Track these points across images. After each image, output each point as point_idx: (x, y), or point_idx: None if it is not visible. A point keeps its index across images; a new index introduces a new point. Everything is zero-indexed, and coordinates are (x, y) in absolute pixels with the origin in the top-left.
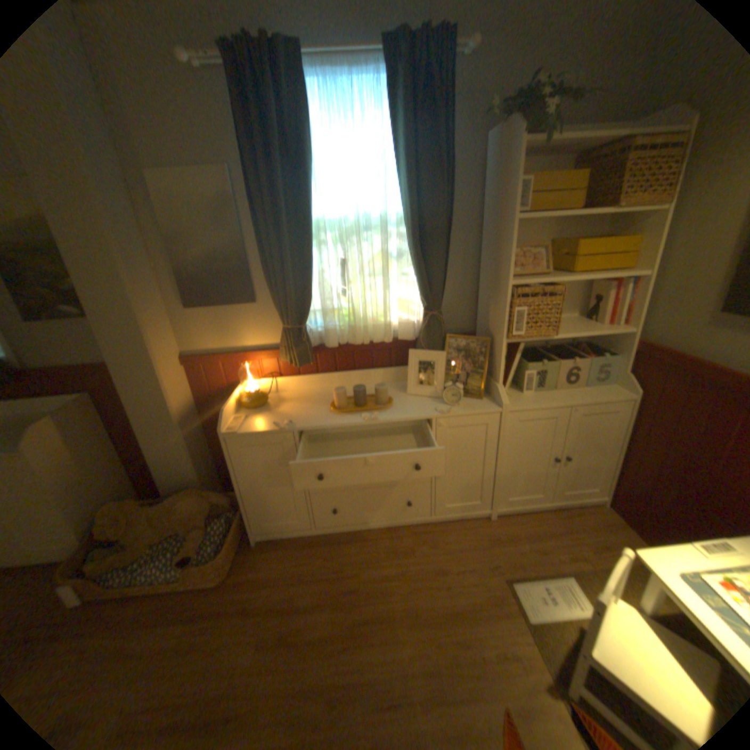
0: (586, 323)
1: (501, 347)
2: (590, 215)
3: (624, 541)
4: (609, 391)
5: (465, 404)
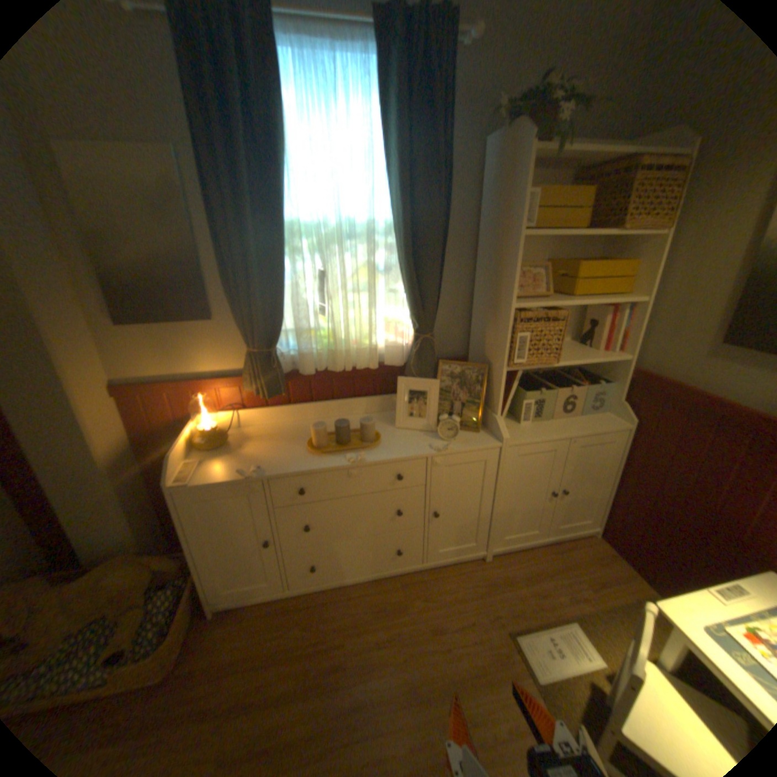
0: (580, 348)
1: (501, 375)
2: (586, 236)
3: (619, 575)
4: (604, 420)
5: (461, 439)
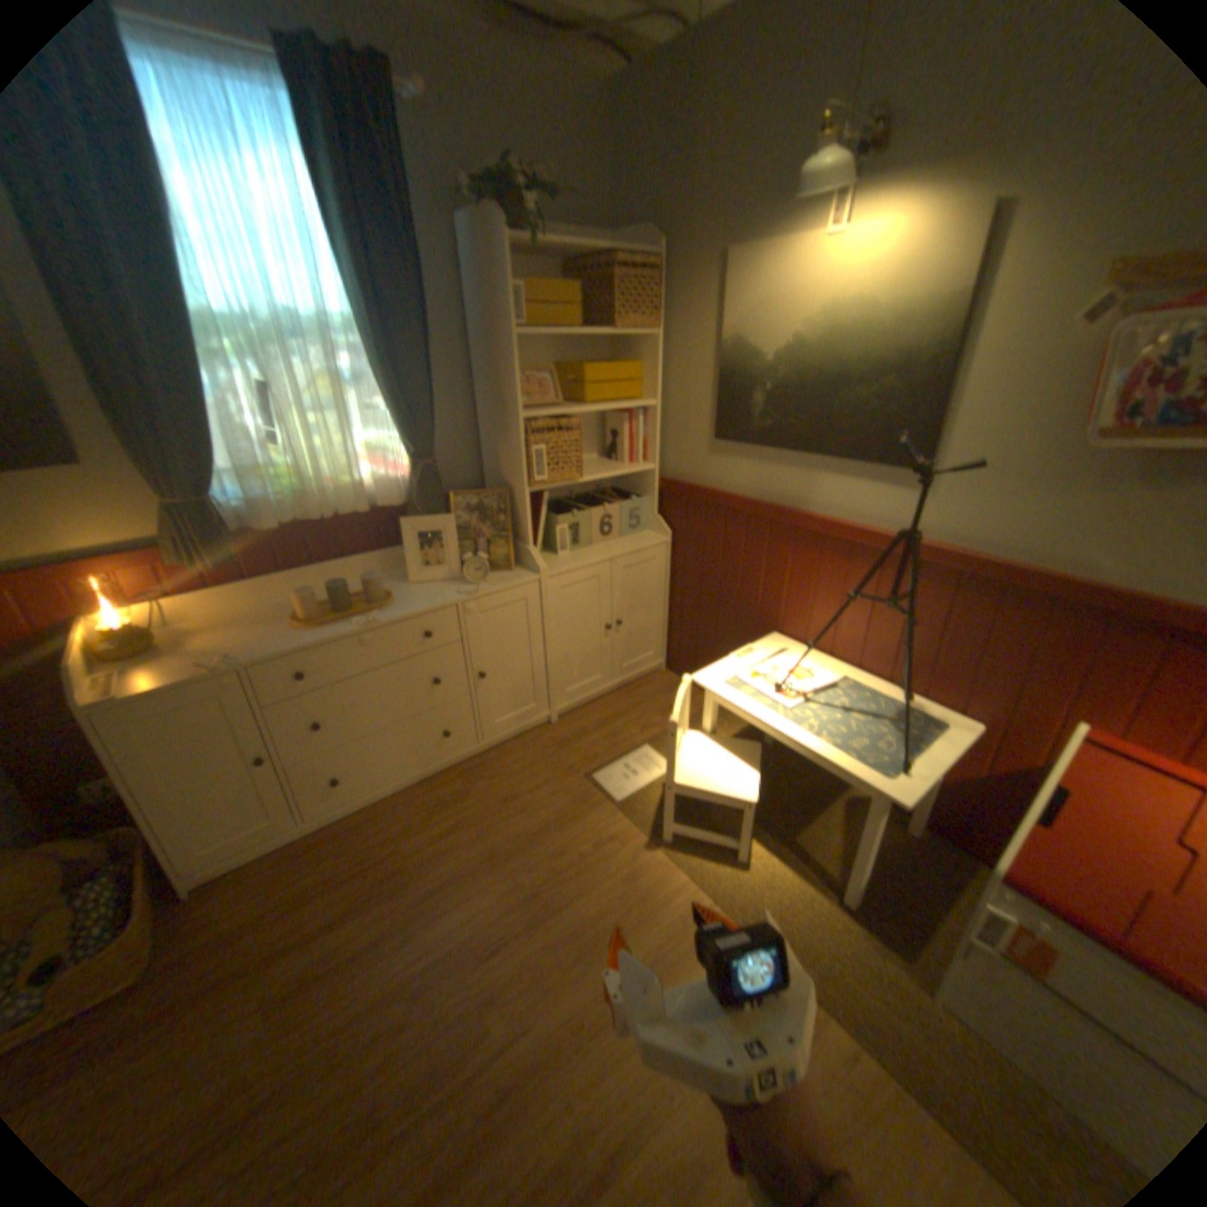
0: (607, 465)
1: (524, 500)
2: (588, 338)
3: None
4: (642, 540)
5: (493, 581)
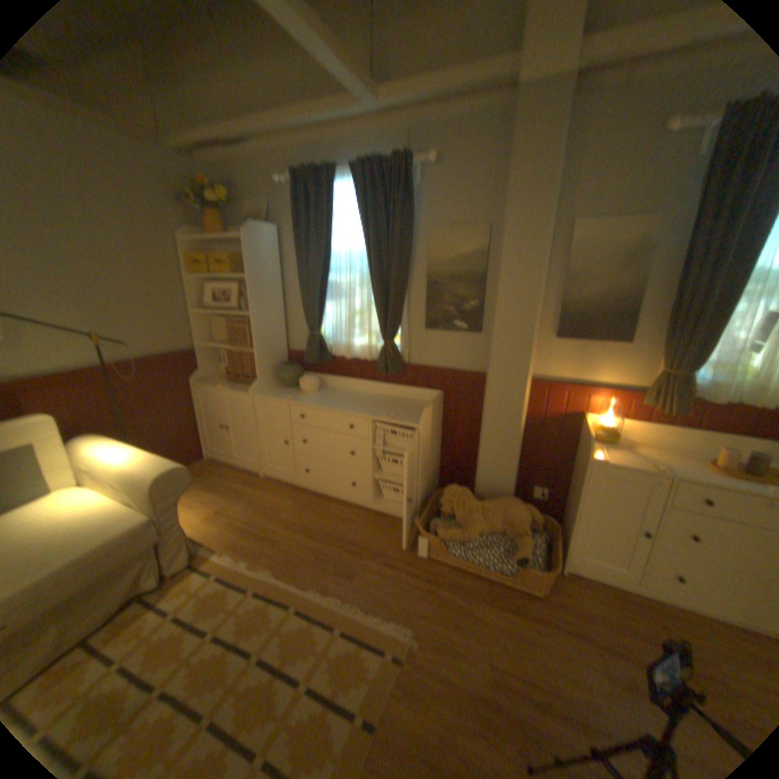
0: None
1: None
2: None
3: None
4: None
5: None
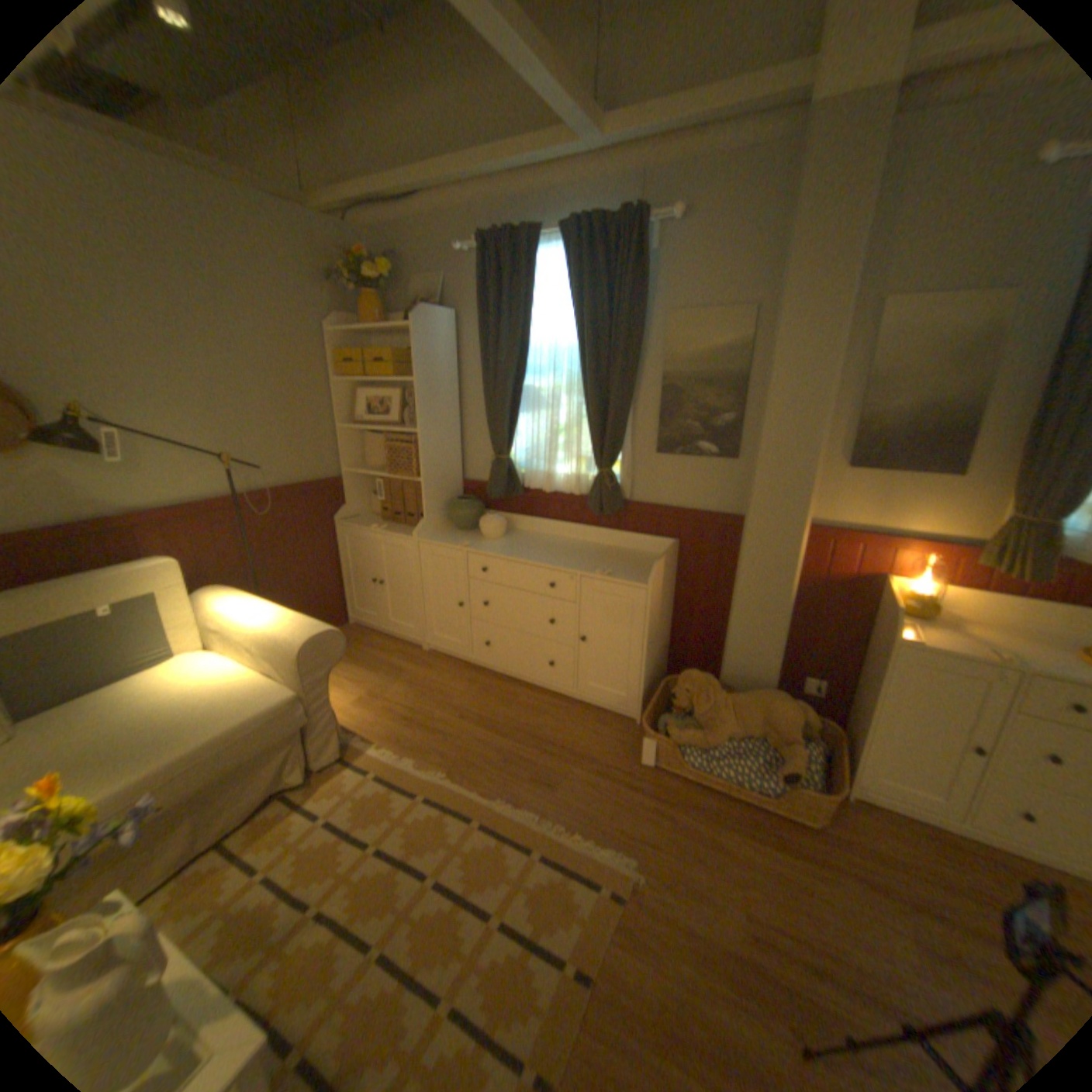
0: None
1: None
2: None
3: None
4: None
5: None
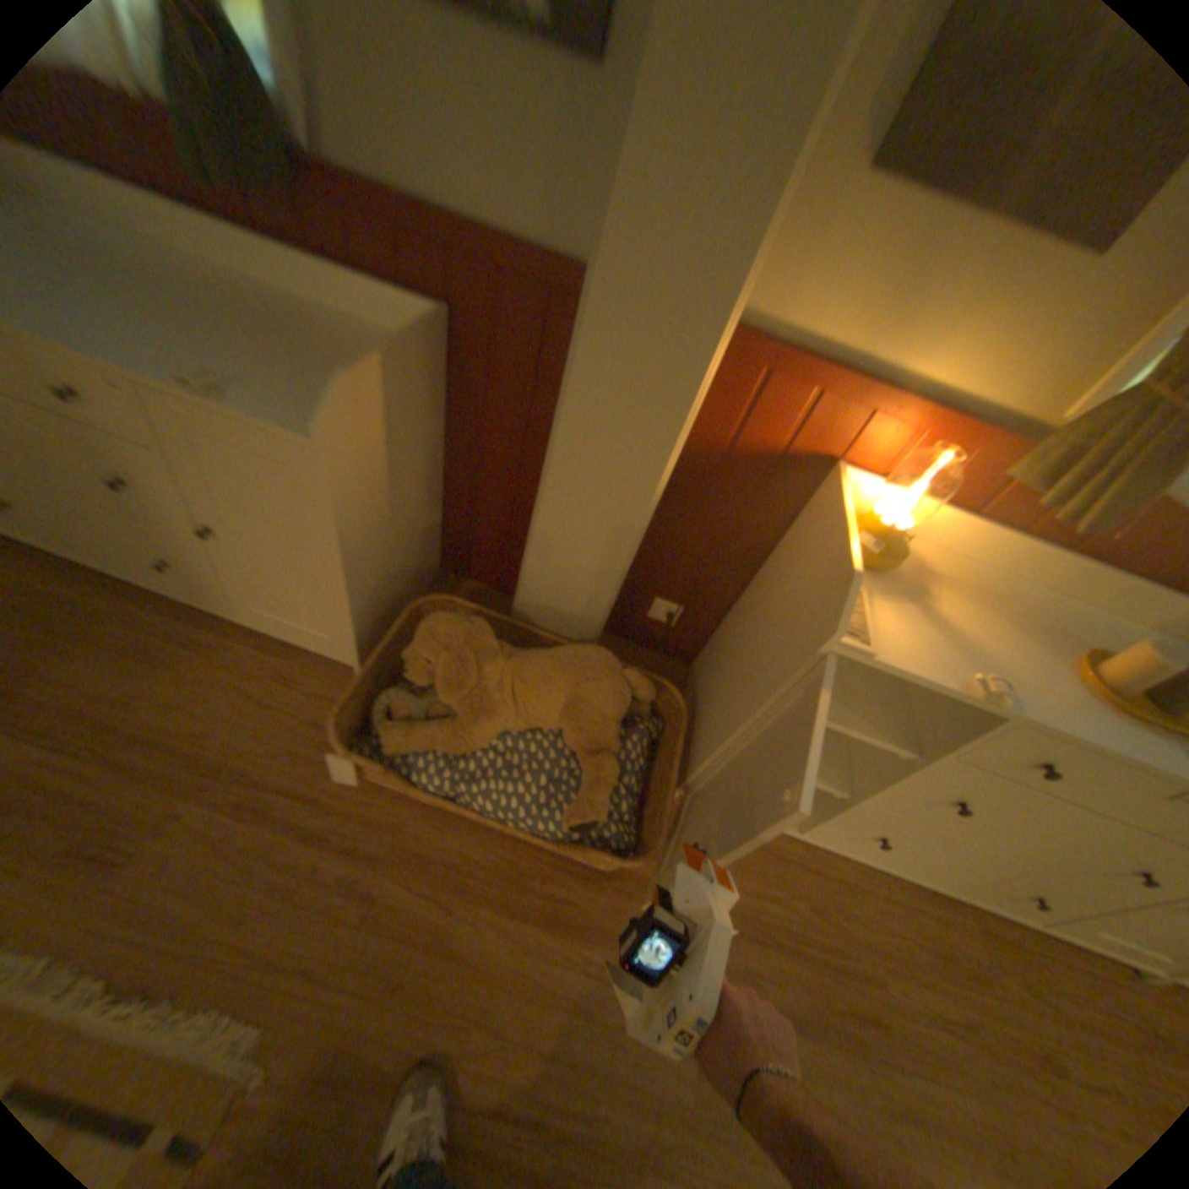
0: None
1: None
2: None
3: None
4: None
5: None
